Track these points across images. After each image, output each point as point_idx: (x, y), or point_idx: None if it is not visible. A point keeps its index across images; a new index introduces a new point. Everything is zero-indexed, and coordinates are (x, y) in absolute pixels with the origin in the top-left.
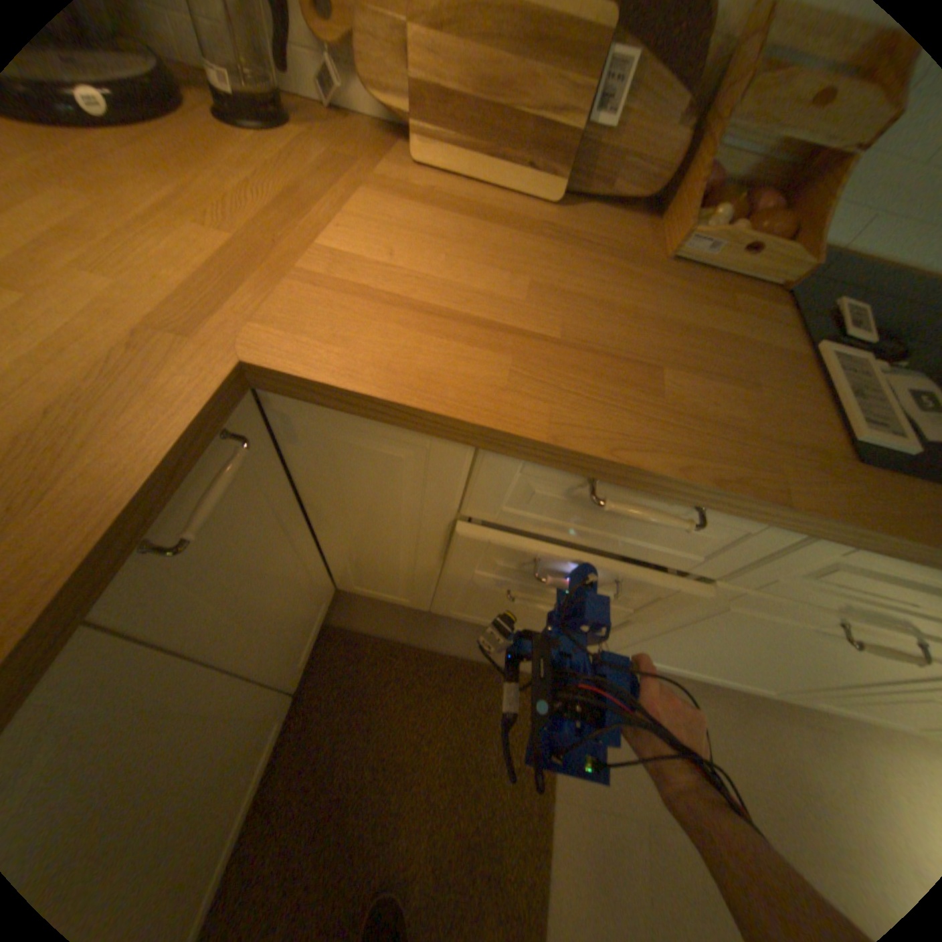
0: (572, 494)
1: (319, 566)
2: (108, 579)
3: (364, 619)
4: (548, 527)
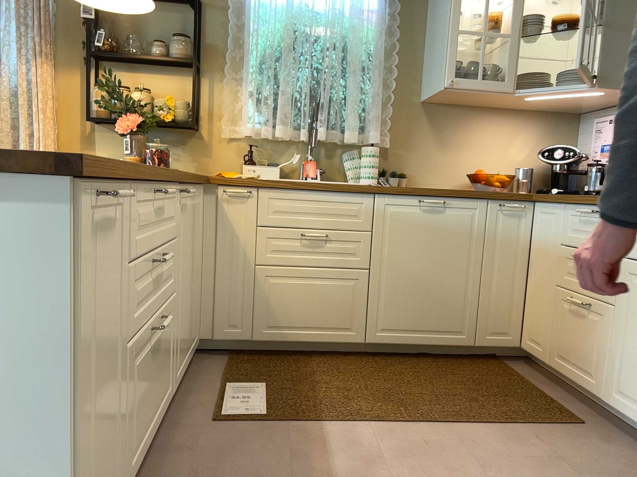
0: (581, 221)
1: (522, 307)
2: (494, 203)
3: (521, 370)
4: (578, 242)
